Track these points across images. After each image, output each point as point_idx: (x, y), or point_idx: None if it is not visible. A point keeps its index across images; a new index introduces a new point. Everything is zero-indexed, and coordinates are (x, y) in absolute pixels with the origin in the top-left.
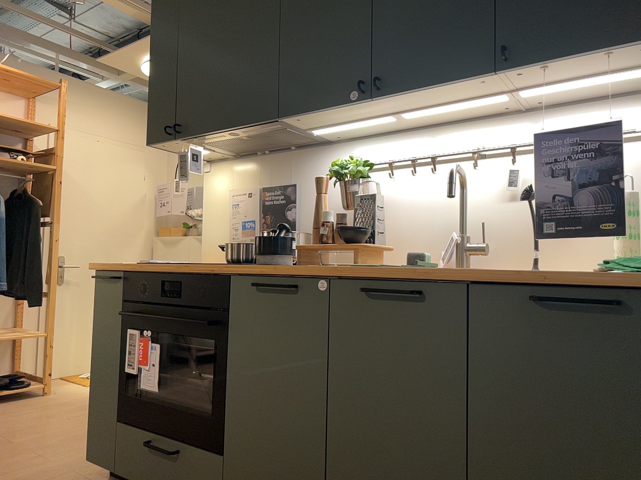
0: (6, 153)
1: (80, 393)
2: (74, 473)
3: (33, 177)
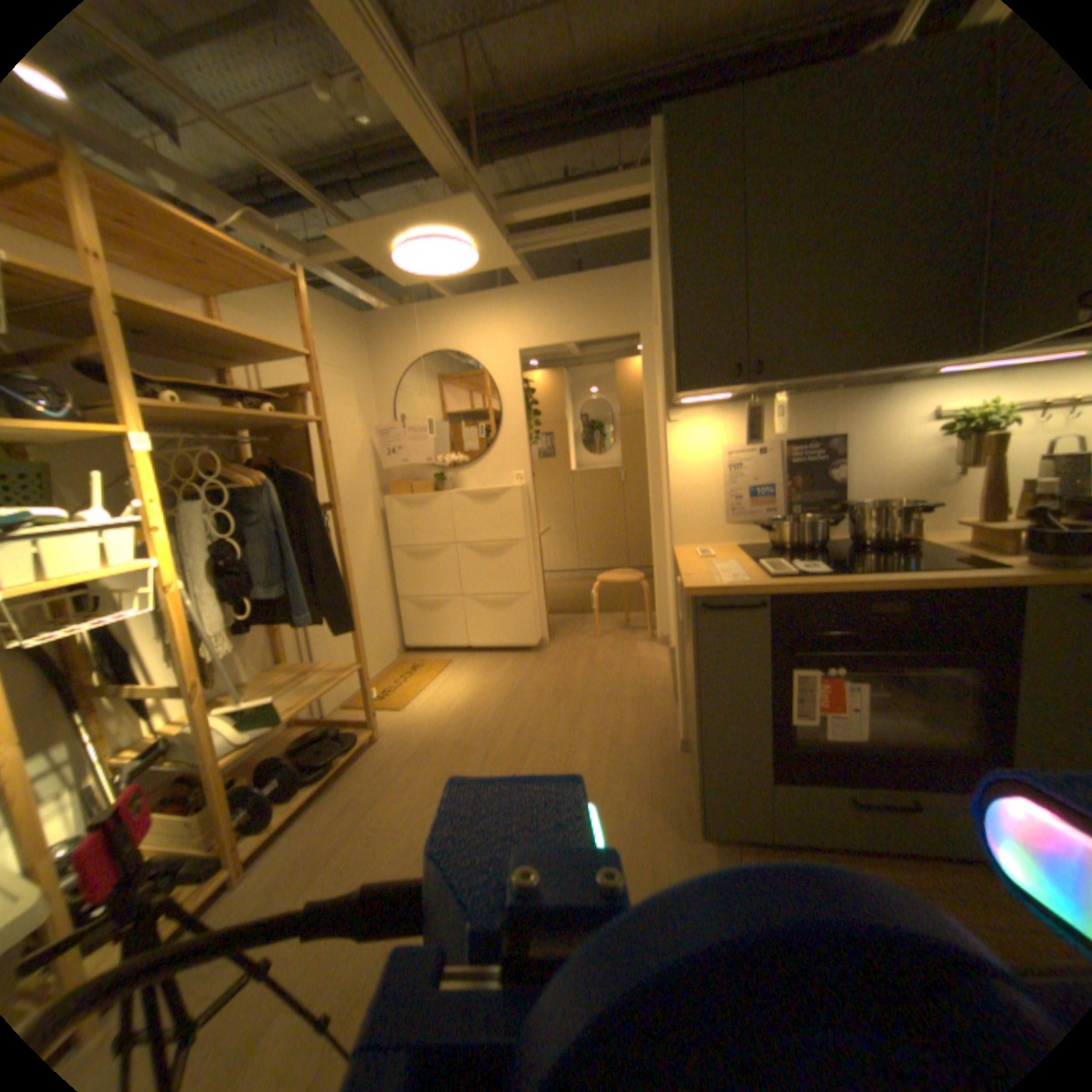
0: (203, 396)
1: (413, 723)
2: (659, 852)
3: (242, 432)
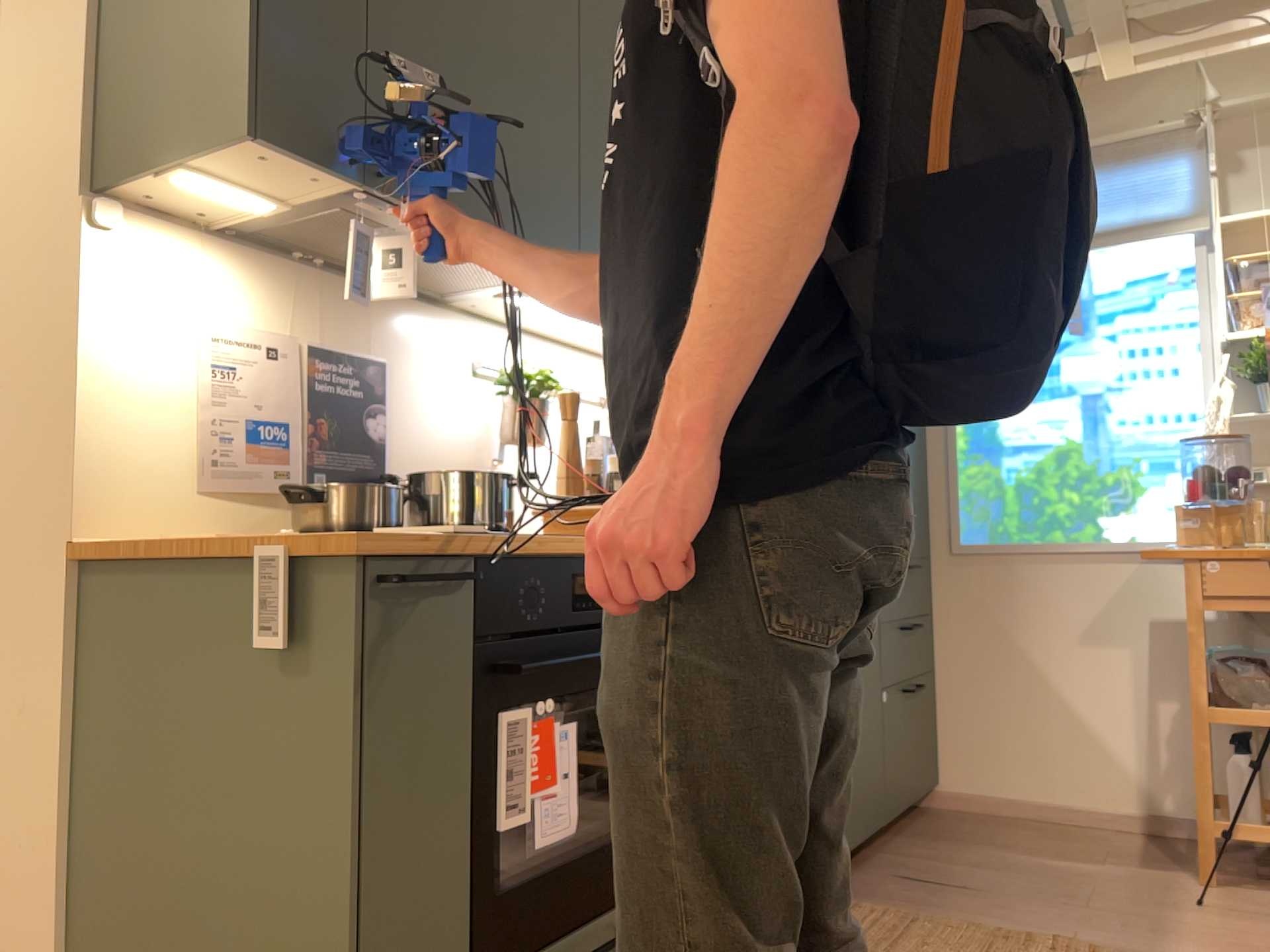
0: None
1: None
2: None
3: None
